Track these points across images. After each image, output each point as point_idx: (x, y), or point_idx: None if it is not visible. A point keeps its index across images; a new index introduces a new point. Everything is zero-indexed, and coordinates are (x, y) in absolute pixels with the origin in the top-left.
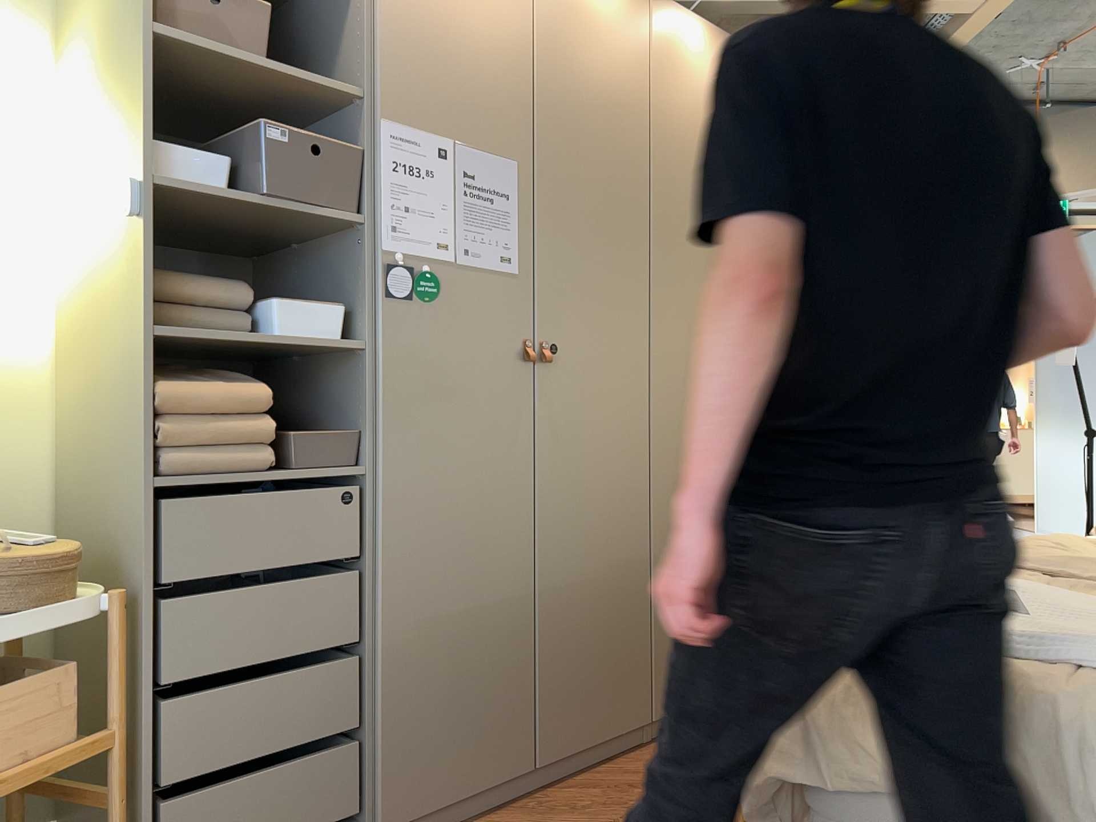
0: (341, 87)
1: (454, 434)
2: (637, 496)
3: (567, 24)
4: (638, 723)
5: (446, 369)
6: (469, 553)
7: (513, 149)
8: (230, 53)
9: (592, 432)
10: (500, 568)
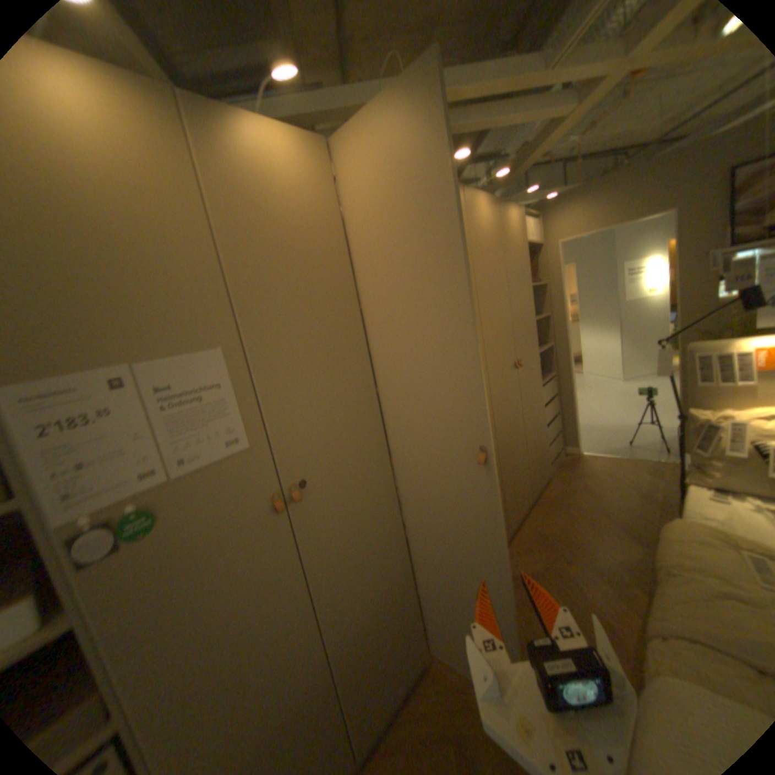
0: None
1: (216, 620)
2: (392, 537)
3: (244, 195)
4: (419, 666)
5: (189, 576)
6: (260, 690)
7: (213, 340)
8: None
9: (348, 521)
10: (292, 675)
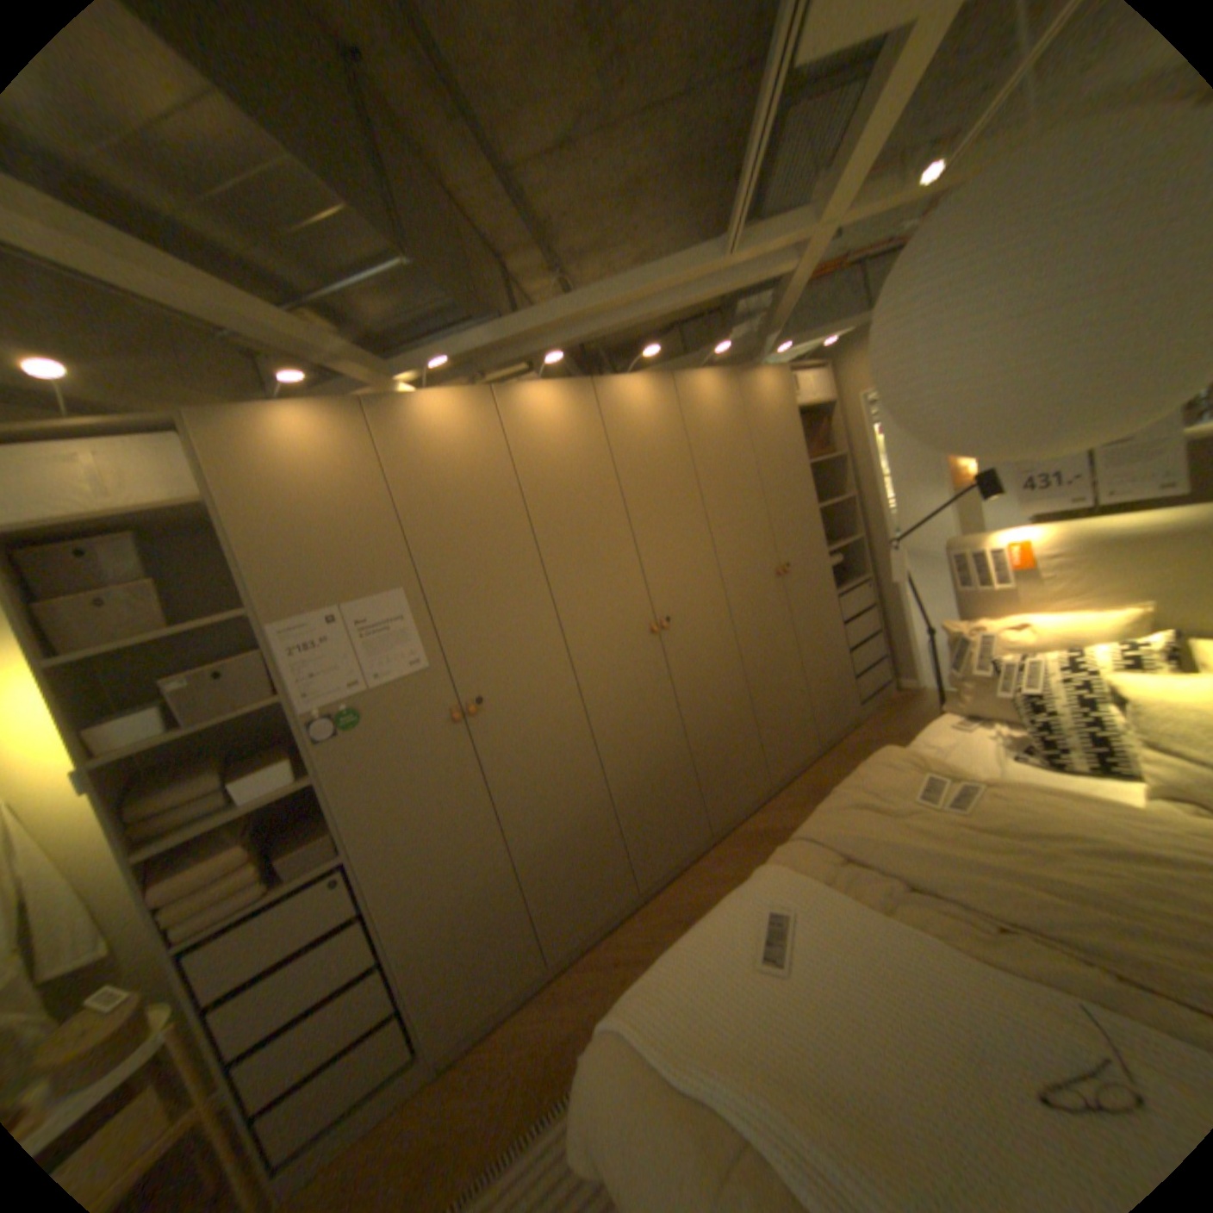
0: (224, 618)
1: (407, 803)
2: (584, 763)
3: (414, 460)
4: (626, 903)
5: (385, 765)
6: (447, 871)
7: (395, 582)
8: (116, 647)
9: (530, 740)
10: (477, 867)
